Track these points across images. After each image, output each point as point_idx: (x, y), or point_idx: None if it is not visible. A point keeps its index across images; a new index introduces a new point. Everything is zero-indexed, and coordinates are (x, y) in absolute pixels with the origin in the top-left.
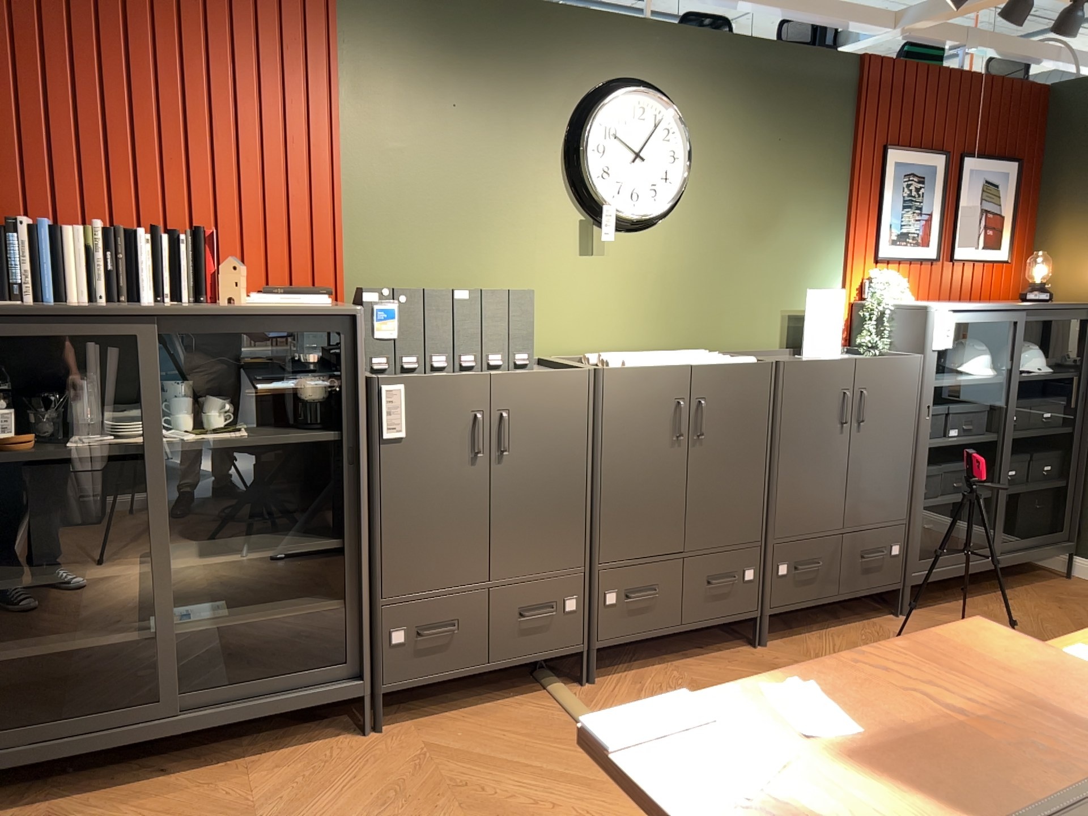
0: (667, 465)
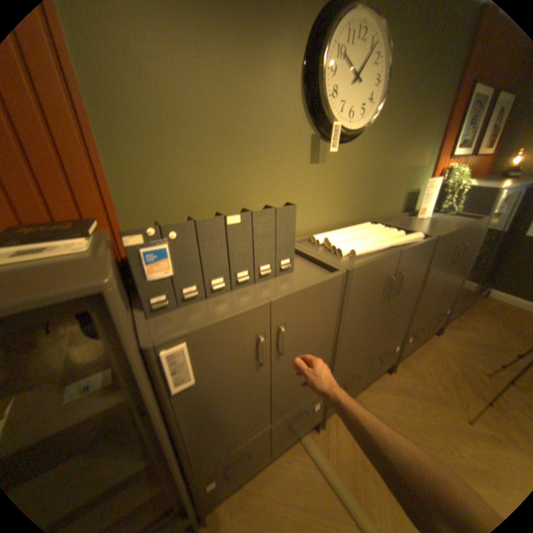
0: (376, 315)
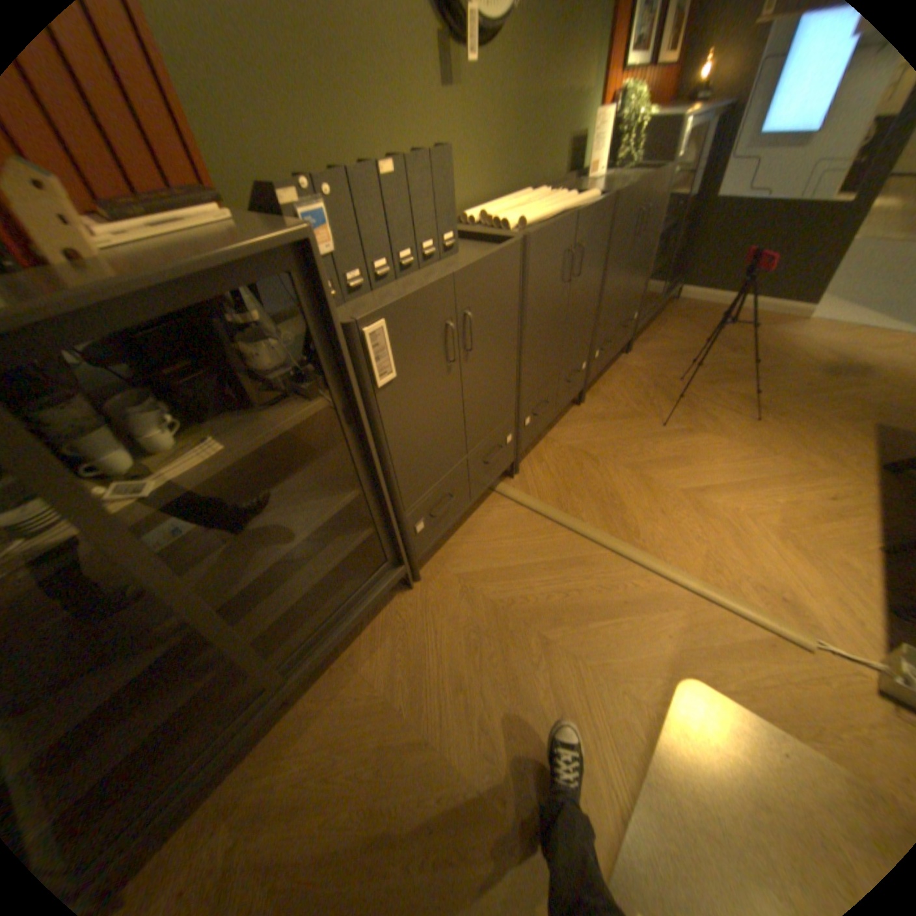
0: (558, 309)
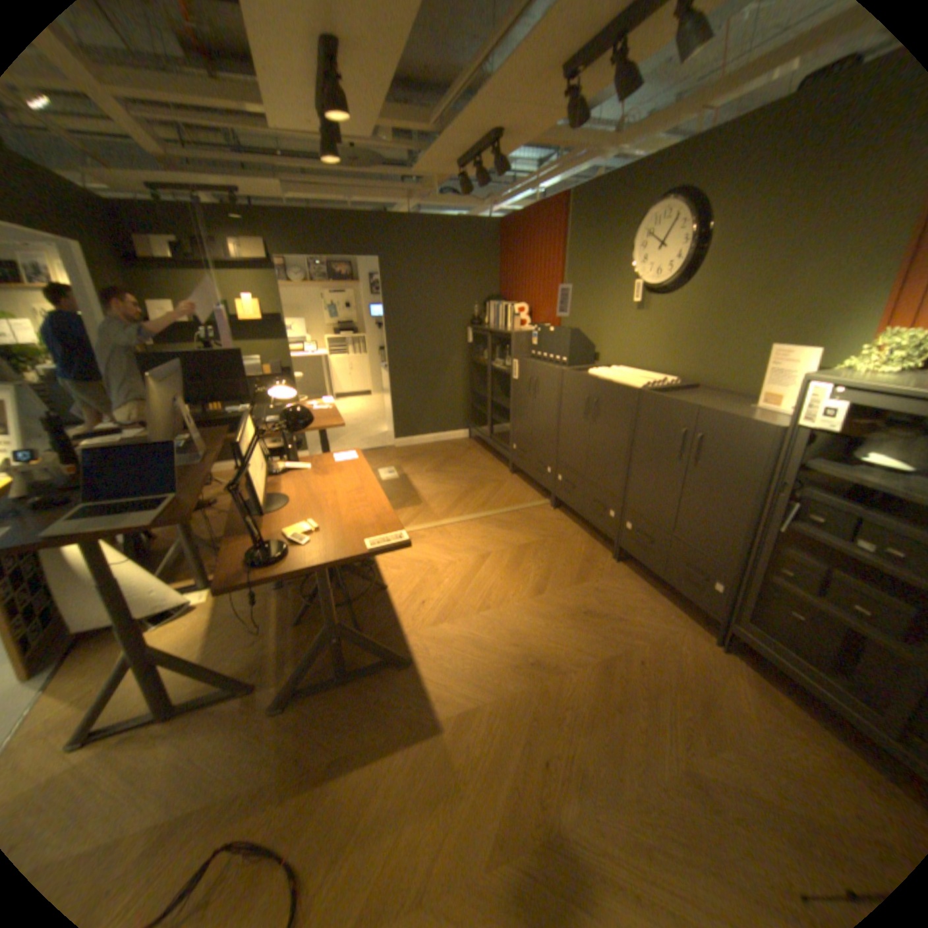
0: (581, 427)
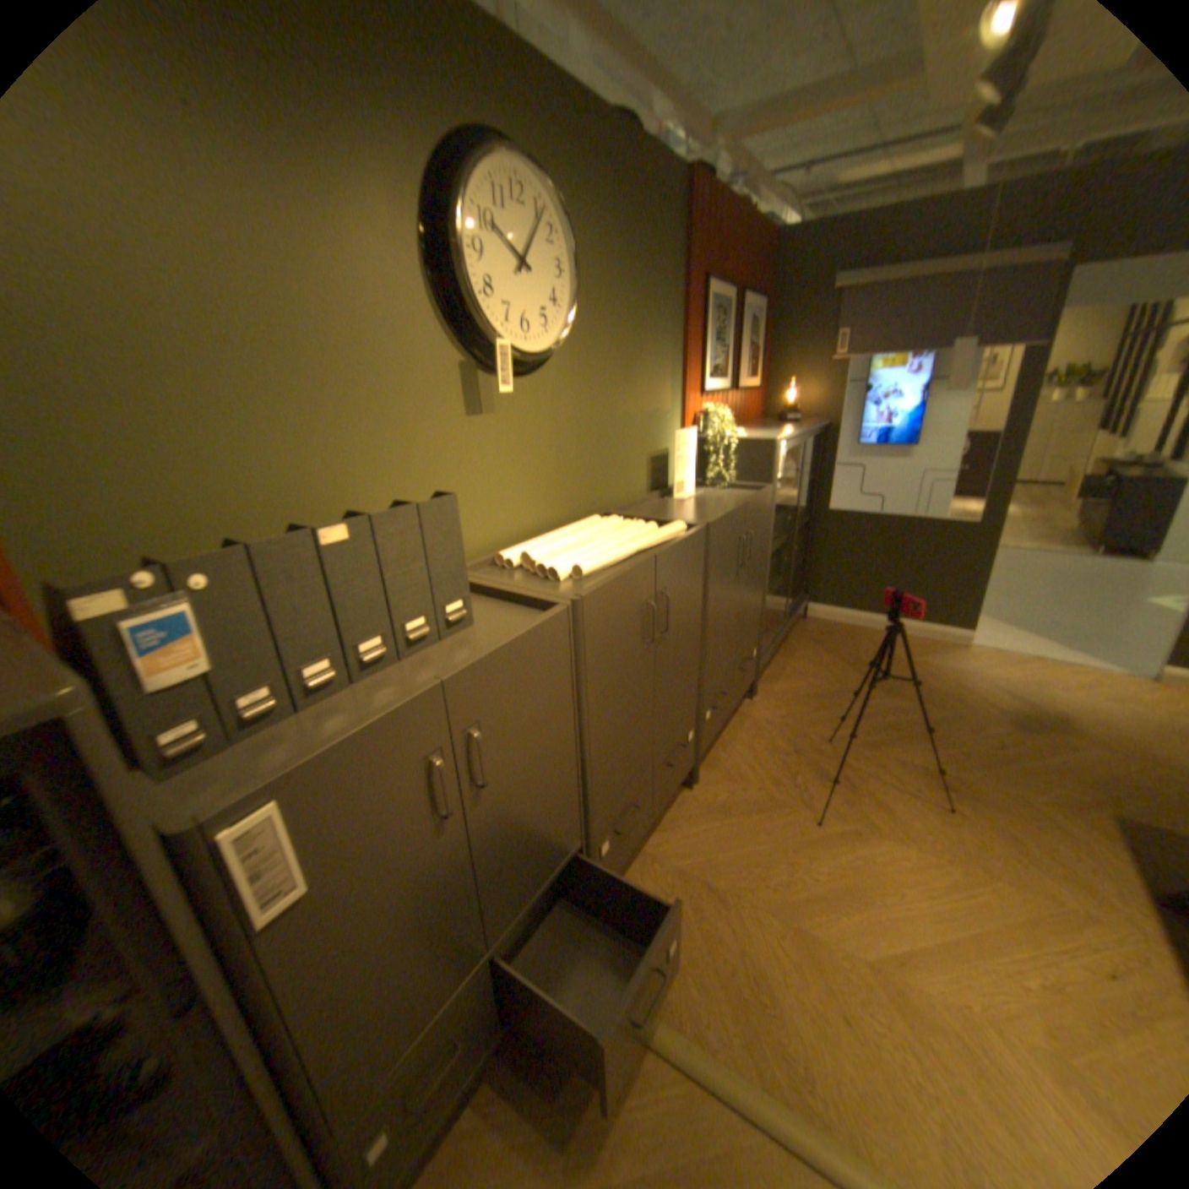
0: (641, 678)
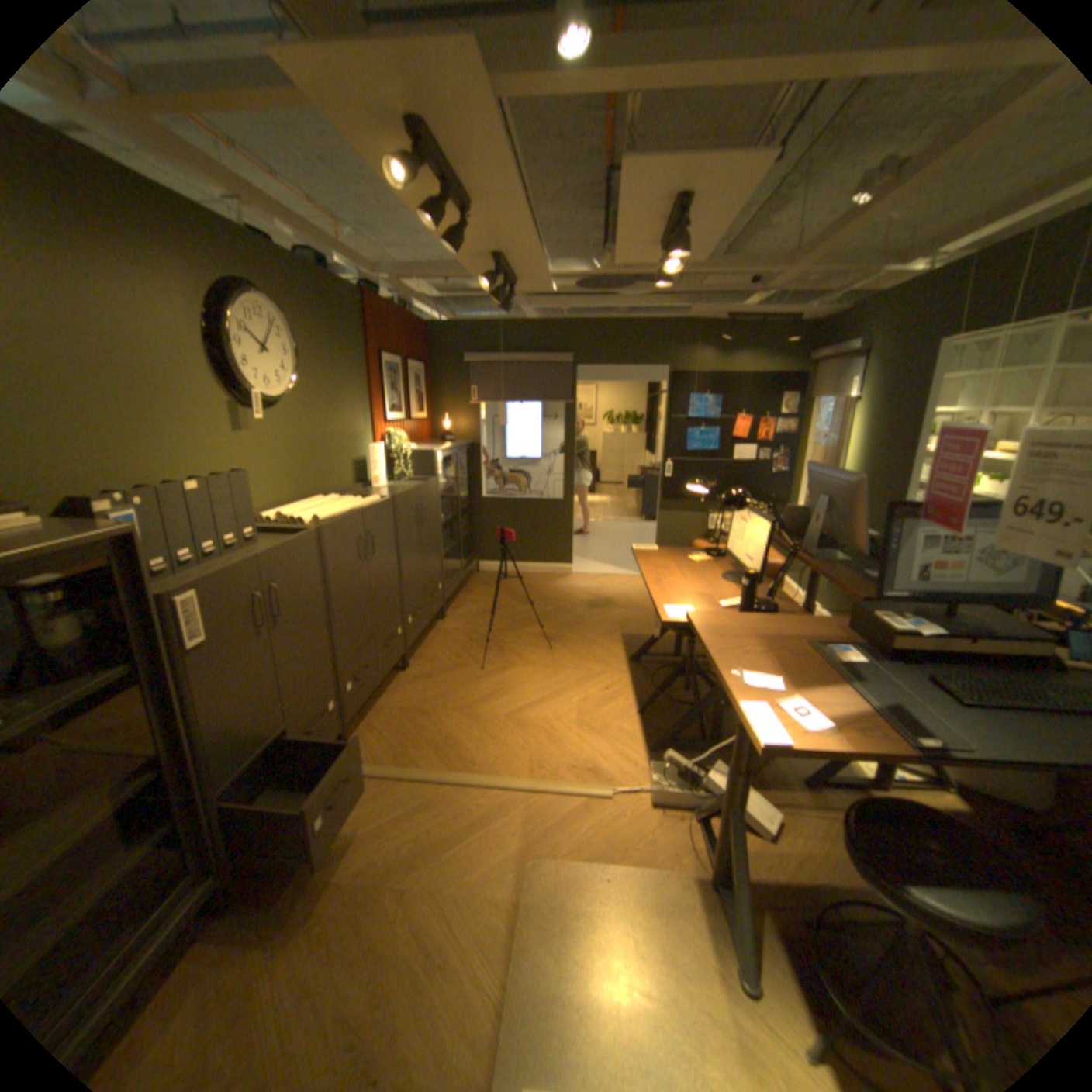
0: (361, 581)
